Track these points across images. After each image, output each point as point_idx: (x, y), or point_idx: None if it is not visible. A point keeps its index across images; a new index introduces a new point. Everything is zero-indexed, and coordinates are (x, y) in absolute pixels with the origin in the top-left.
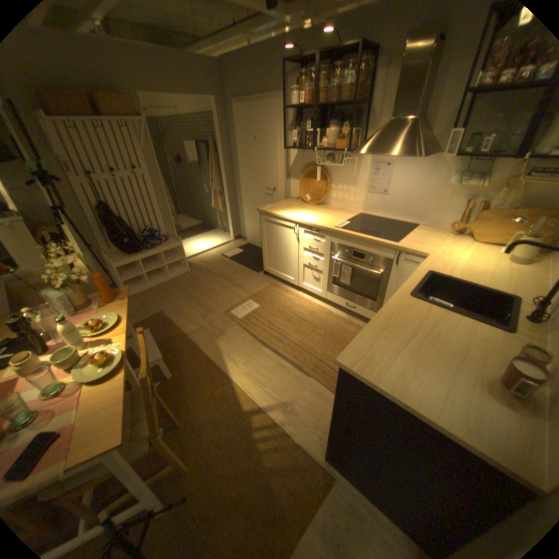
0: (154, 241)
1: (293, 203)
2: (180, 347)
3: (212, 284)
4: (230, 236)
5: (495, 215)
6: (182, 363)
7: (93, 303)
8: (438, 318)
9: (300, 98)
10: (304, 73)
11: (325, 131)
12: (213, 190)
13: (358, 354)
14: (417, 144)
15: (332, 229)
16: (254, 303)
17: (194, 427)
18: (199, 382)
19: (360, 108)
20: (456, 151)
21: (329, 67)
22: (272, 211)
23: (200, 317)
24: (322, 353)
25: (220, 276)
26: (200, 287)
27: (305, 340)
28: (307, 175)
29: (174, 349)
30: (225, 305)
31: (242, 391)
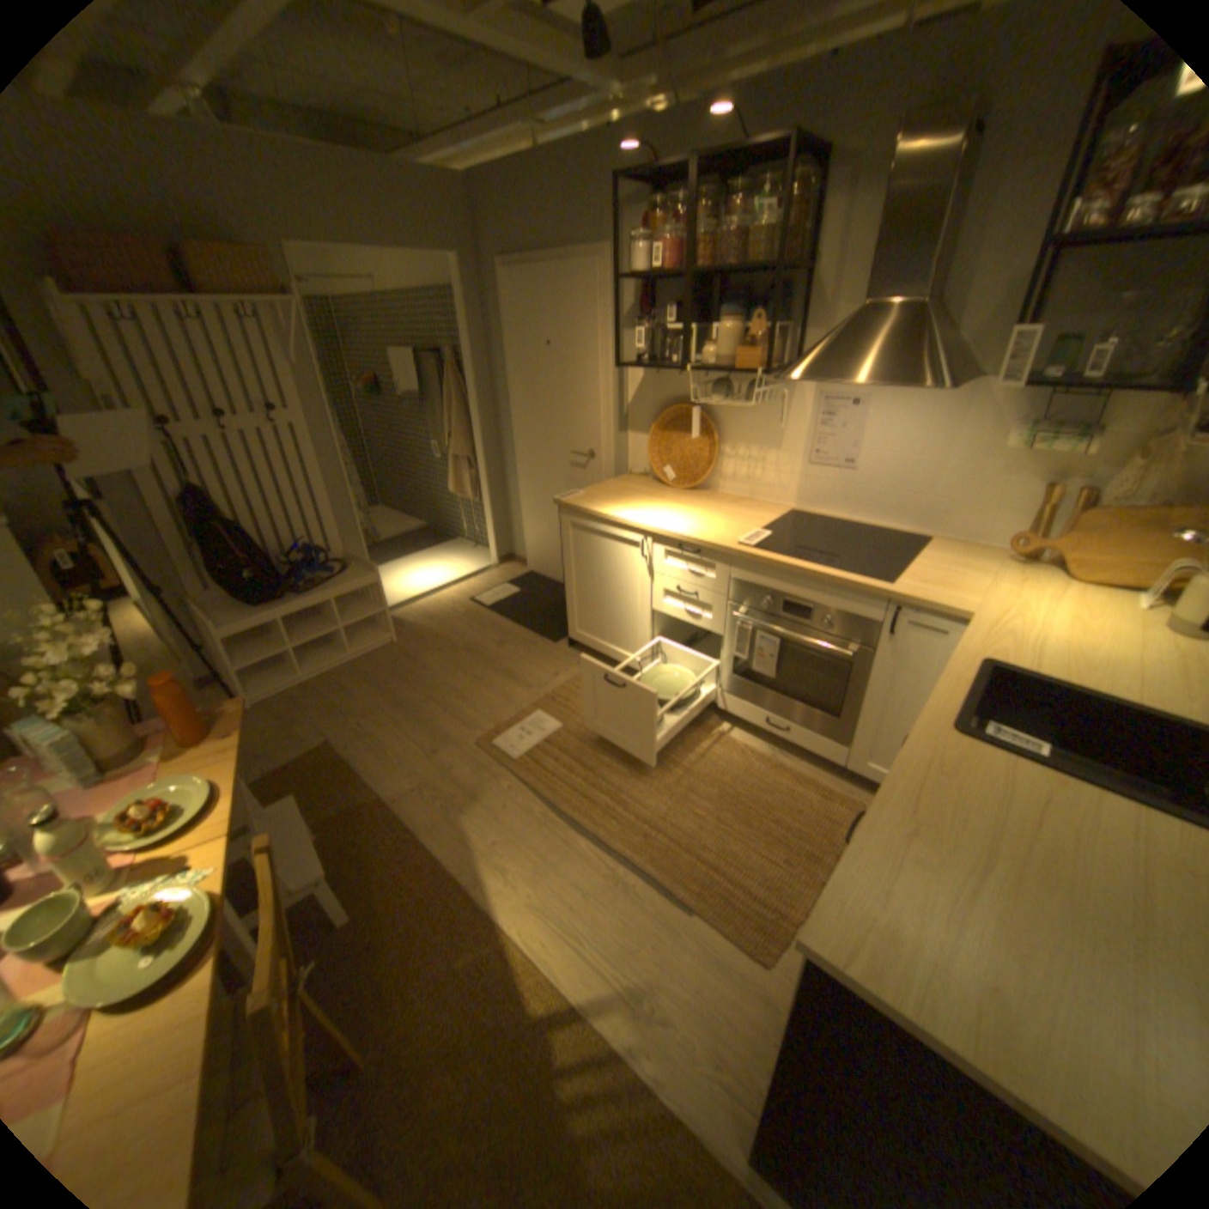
0: (315, 573)
1: (635, 486)
2: (370, 838)
3: (449, 672)
4: (490, 554)
5: (1114, 519)
6: (376, 882)
7: (150, 747)
8: (1042, 797)
9: (650, 256)
10: (660, 204)
11: (708, 328)
12: (453, 455)
13: (857, 919)
14: (932, 359)
15: (733, 549)
16: (548, 719)
17: (403, 1070)
18: (416, 934)
19: (788, 279)
20: (1018, 375)
21: (718, 190)
22: (589, 504)
23: (421, 757)
24: (717, 847)
25: (469, 652)
26: (421, 680)
27: (676, 813)
28: (666, 423)
29: (356, 843)
30: (480, 723)
31: (526, 959)
